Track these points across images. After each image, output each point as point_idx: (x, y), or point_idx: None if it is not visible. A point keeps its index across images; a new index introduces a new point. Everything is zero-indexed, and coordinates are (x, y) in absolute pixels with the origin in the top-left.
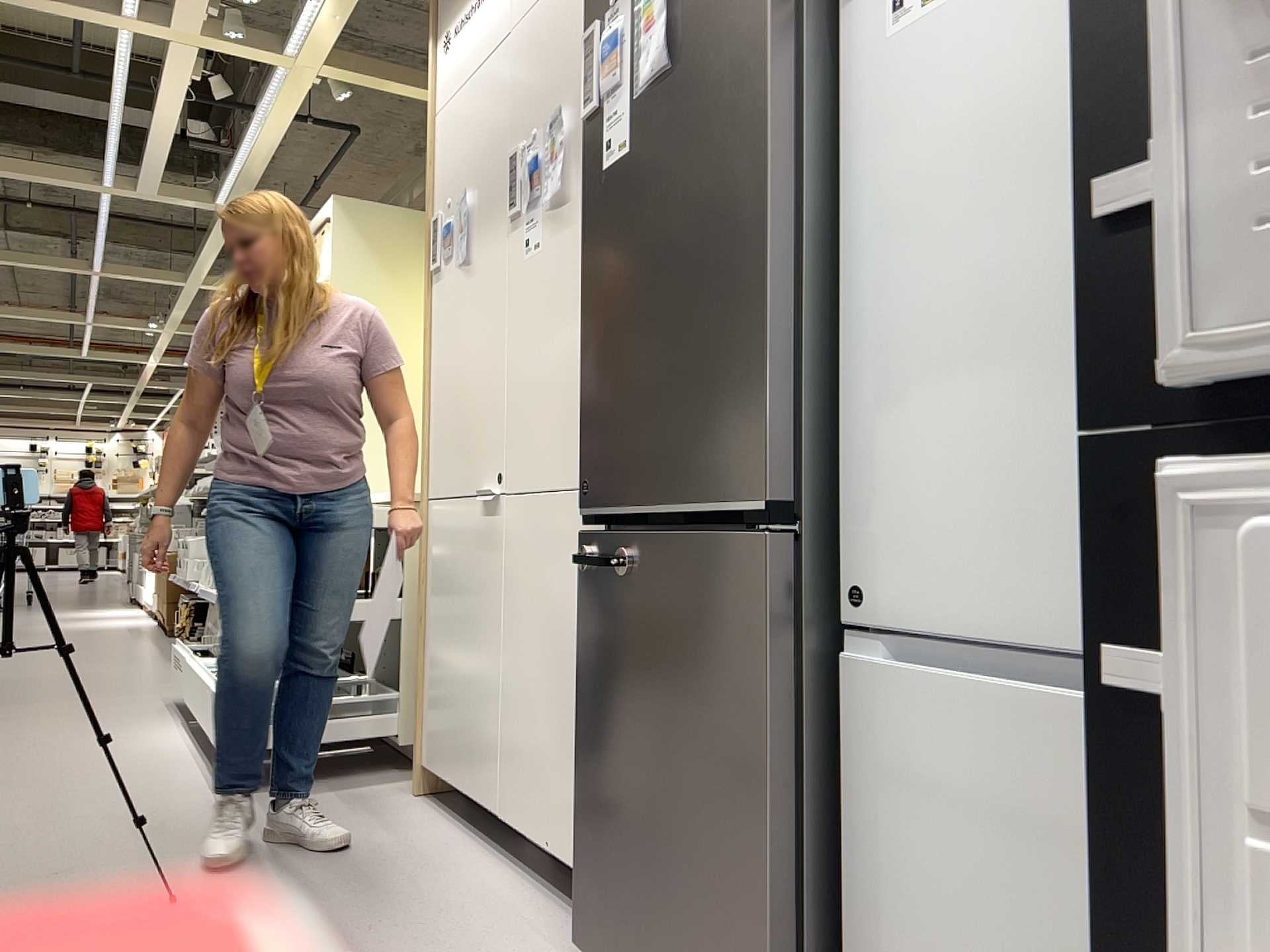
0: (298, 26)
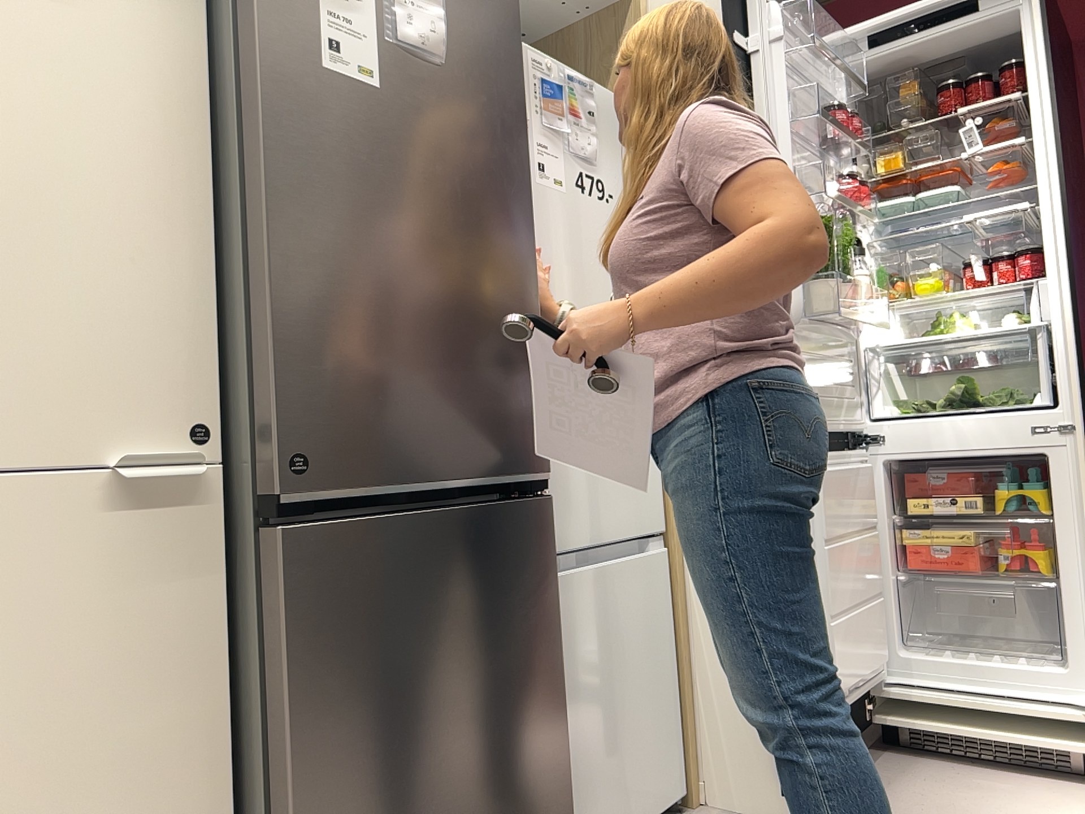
0: None
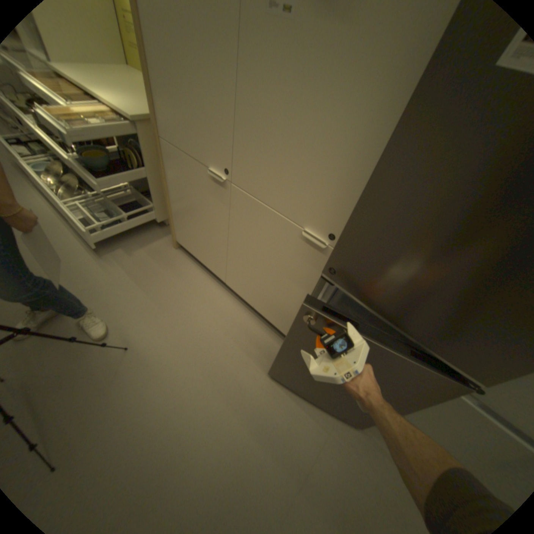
0: None
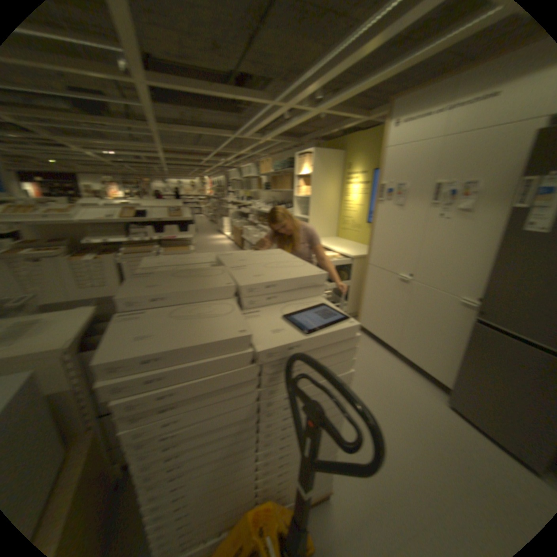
0: (326, 102)
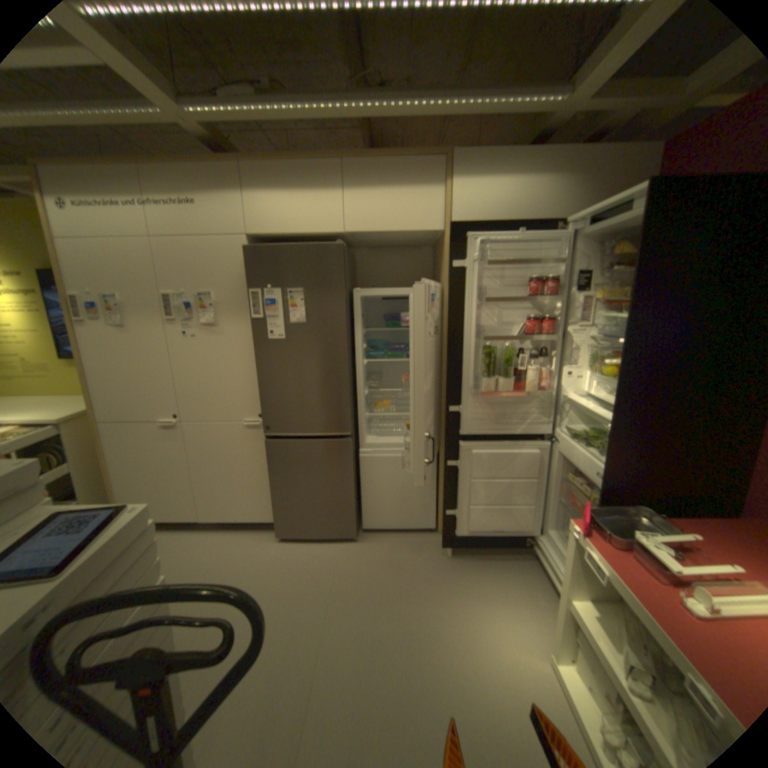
0: None
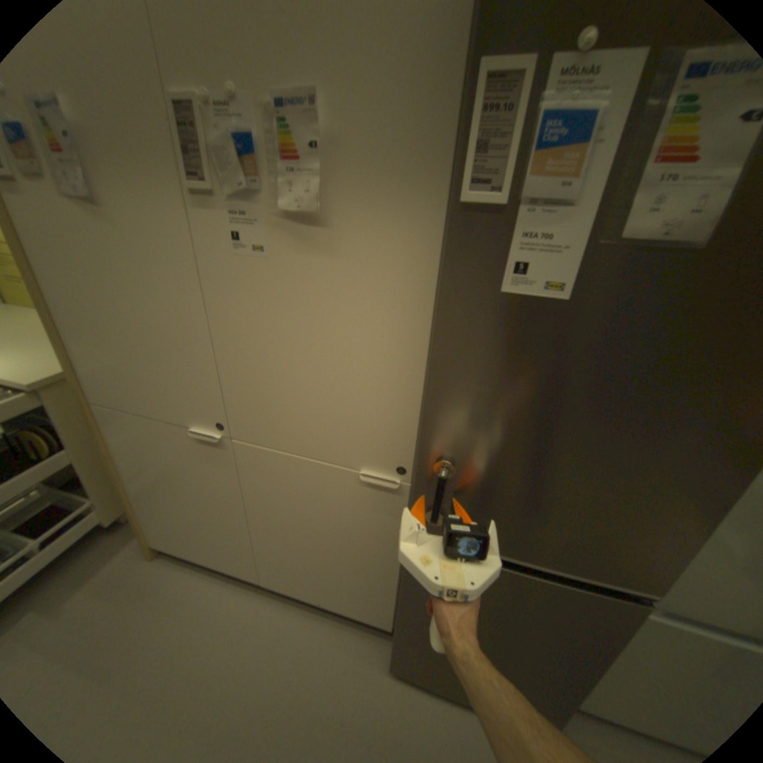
0: None
